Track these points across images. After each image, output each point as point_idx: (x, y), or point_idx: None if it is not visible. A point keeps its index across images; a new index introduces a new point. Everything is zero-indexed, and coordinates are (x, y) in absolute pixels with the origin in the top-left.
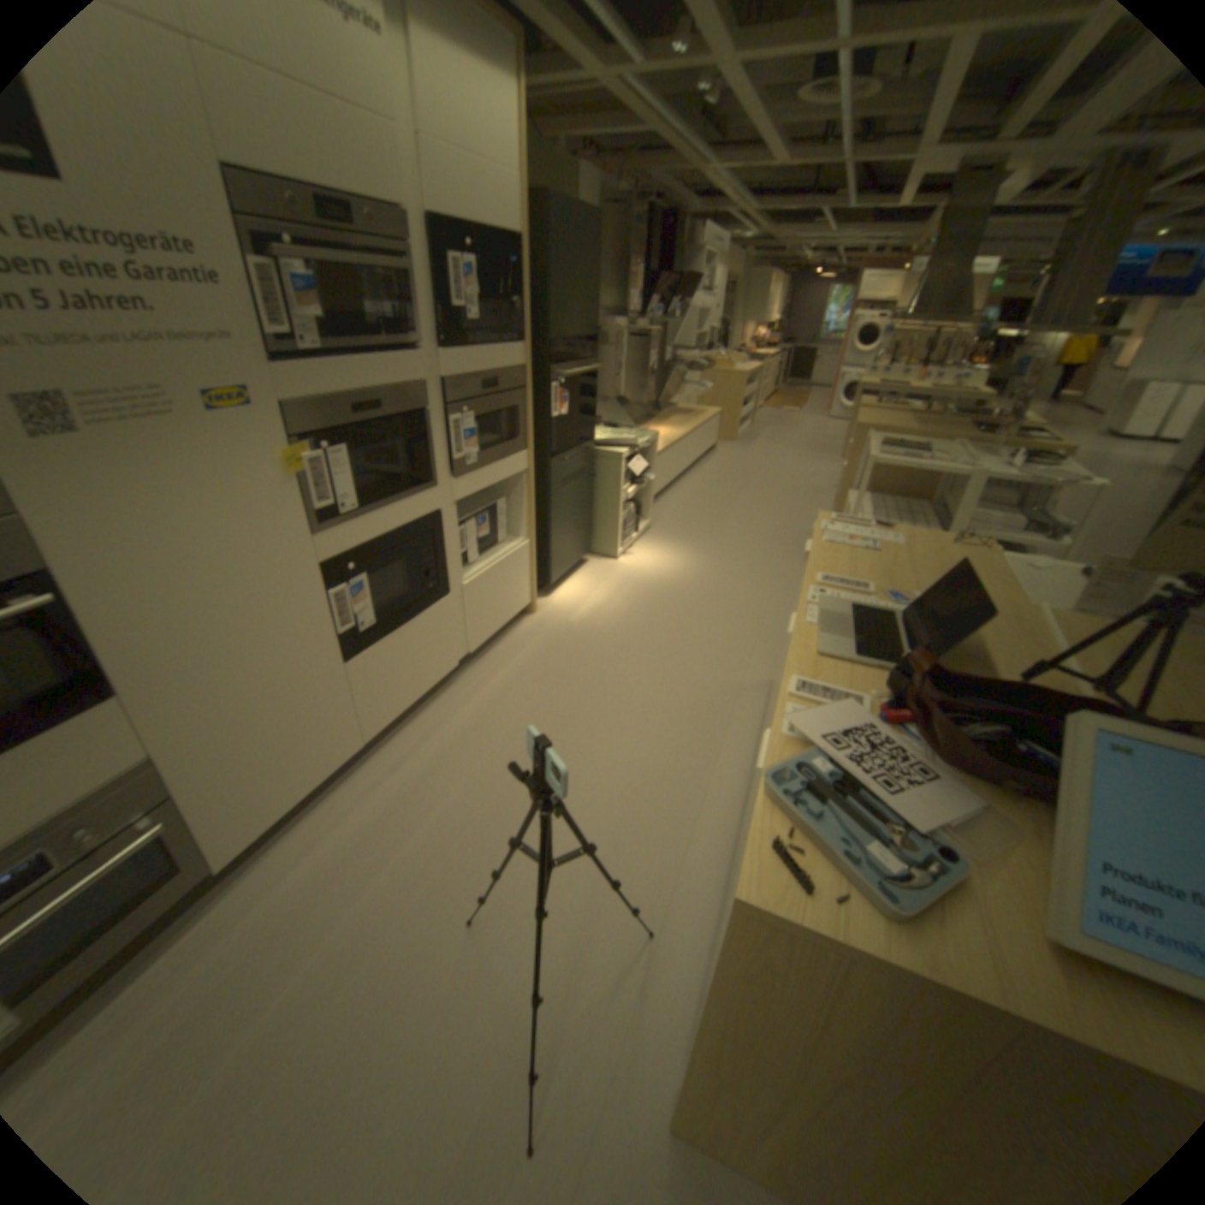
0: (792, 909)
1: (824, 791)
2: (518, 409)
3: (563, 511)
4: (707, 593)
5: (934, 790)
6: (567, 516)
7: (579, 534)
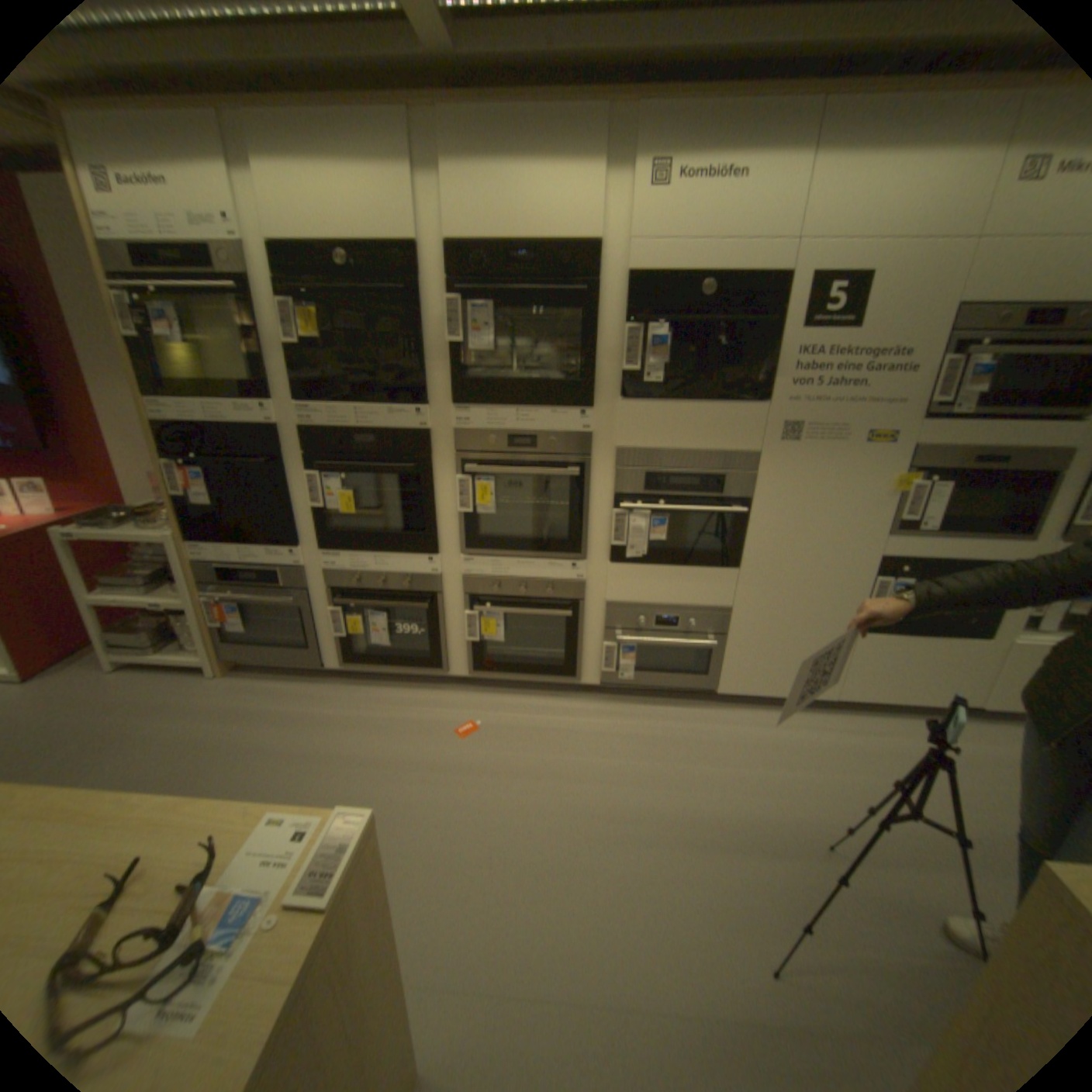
0: None
1: None
2: None
3: None
4: None
5: None
6: None
7: None
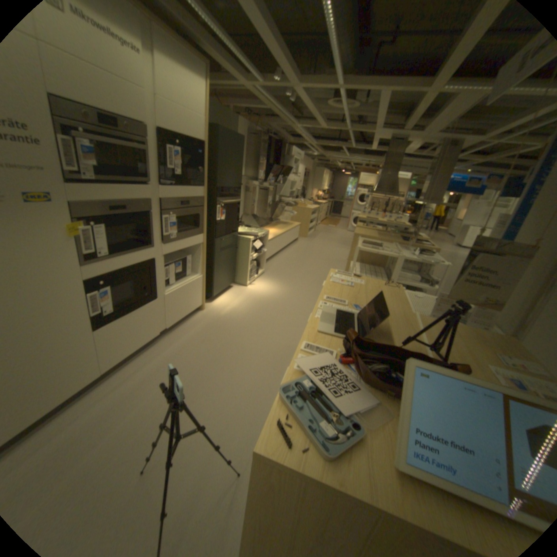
0: (281, 456)
1: (309, 396)
2: (201, 215)
3: (222, 262)
4: (287, 303)
5: (359, 395)
6: (224, 264)
7: (230, 273)
